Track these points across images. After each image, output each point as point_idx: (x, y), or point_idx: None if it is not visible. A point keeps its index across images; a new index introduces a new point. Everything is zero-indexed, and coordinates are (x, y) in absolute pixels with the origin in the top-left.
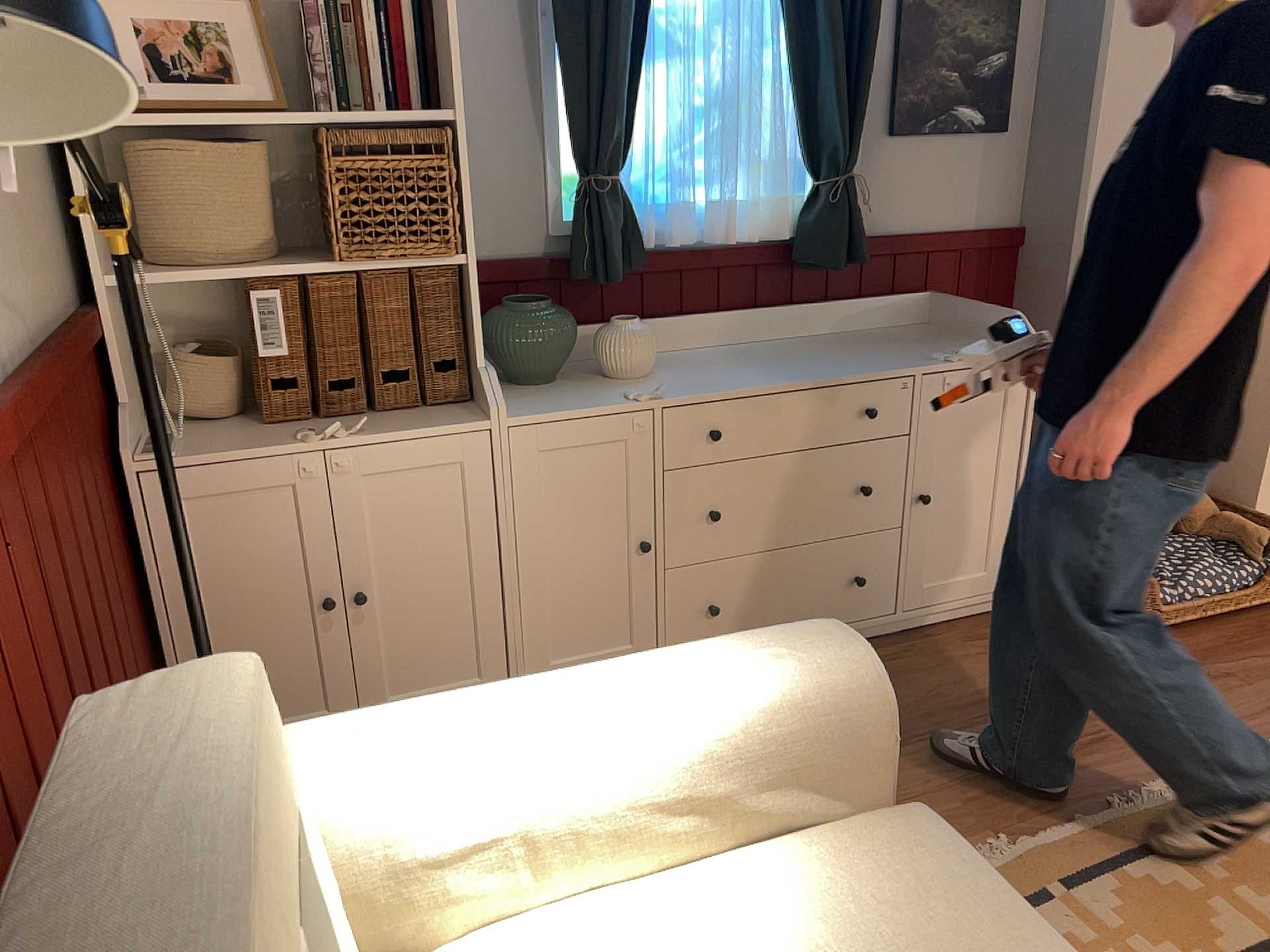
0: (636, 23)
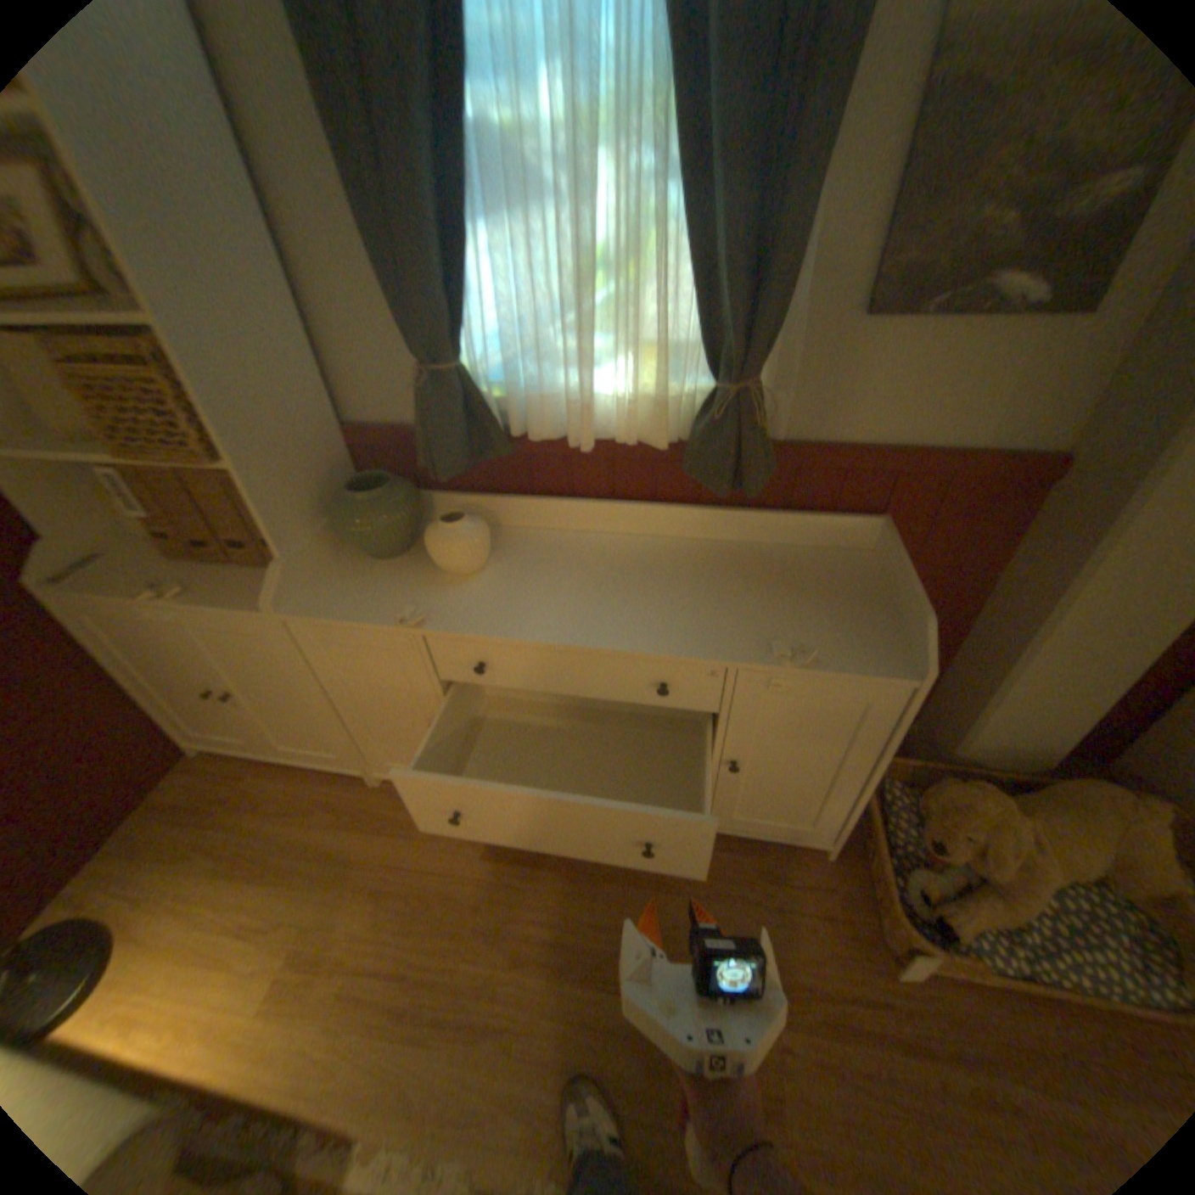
0: (440, 156)
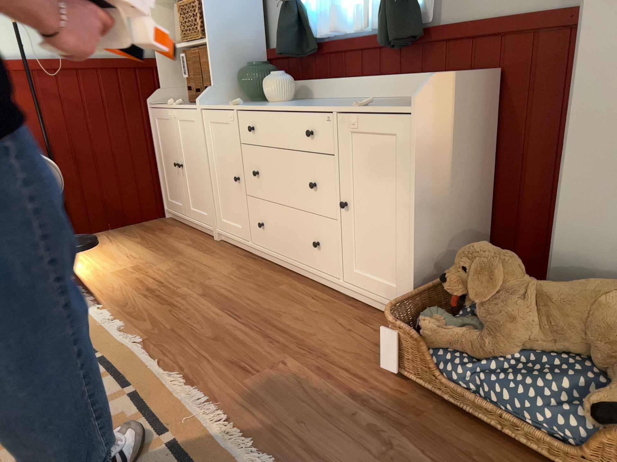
0: None
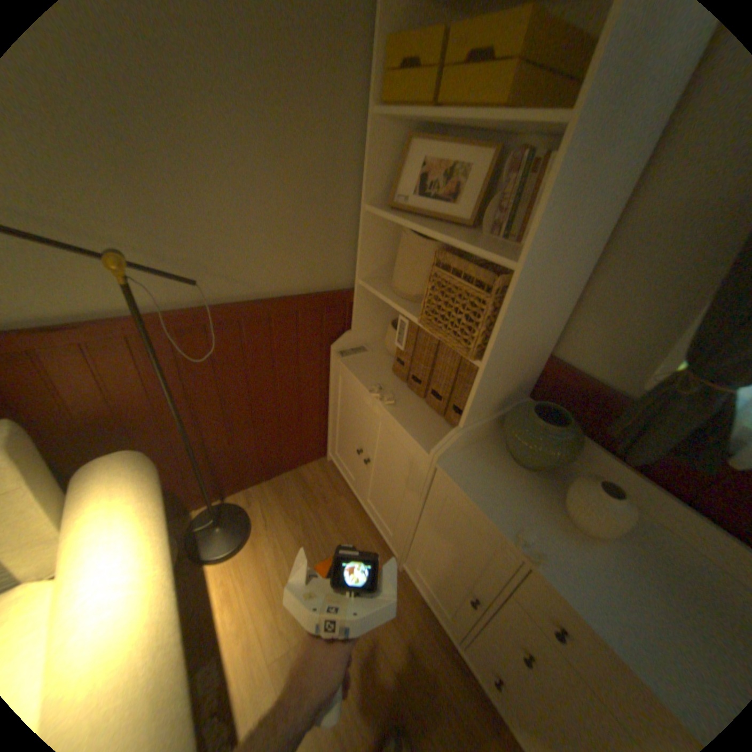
0: None
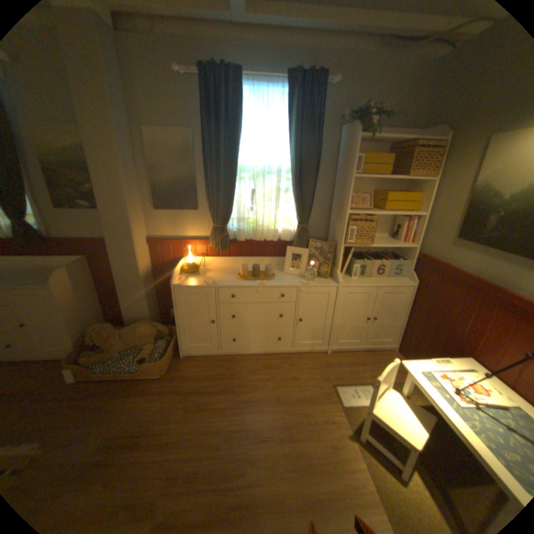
0: None
